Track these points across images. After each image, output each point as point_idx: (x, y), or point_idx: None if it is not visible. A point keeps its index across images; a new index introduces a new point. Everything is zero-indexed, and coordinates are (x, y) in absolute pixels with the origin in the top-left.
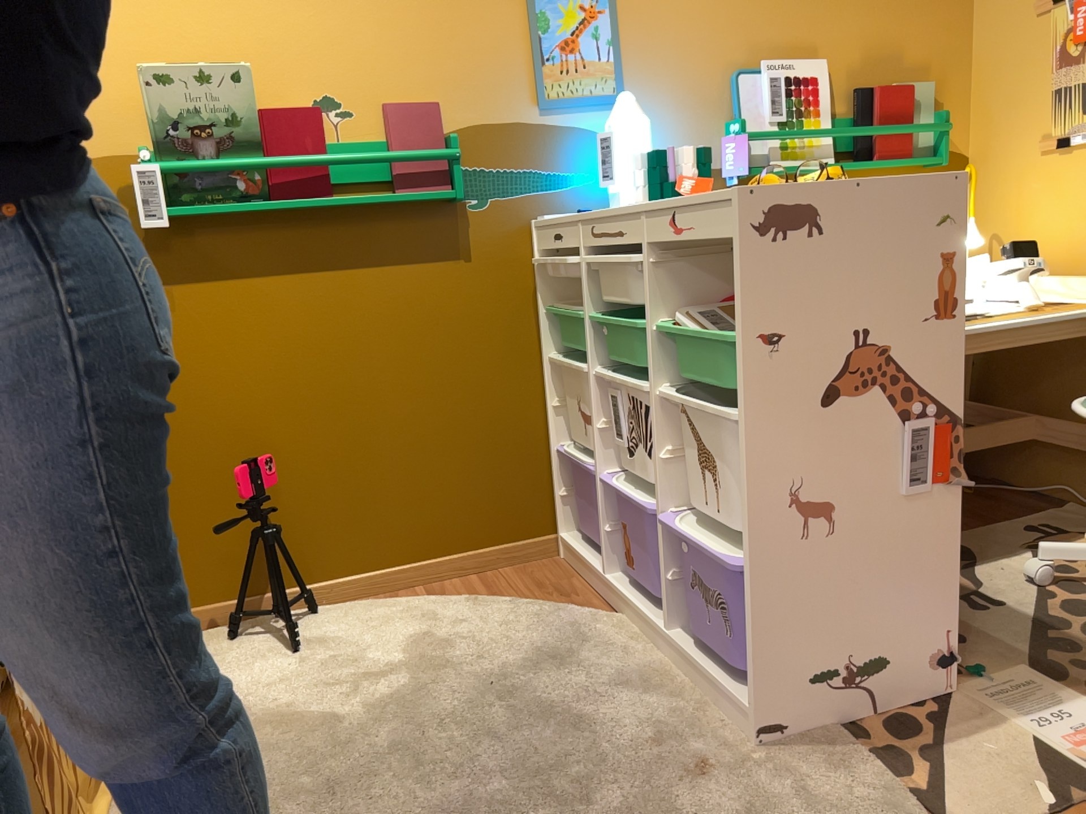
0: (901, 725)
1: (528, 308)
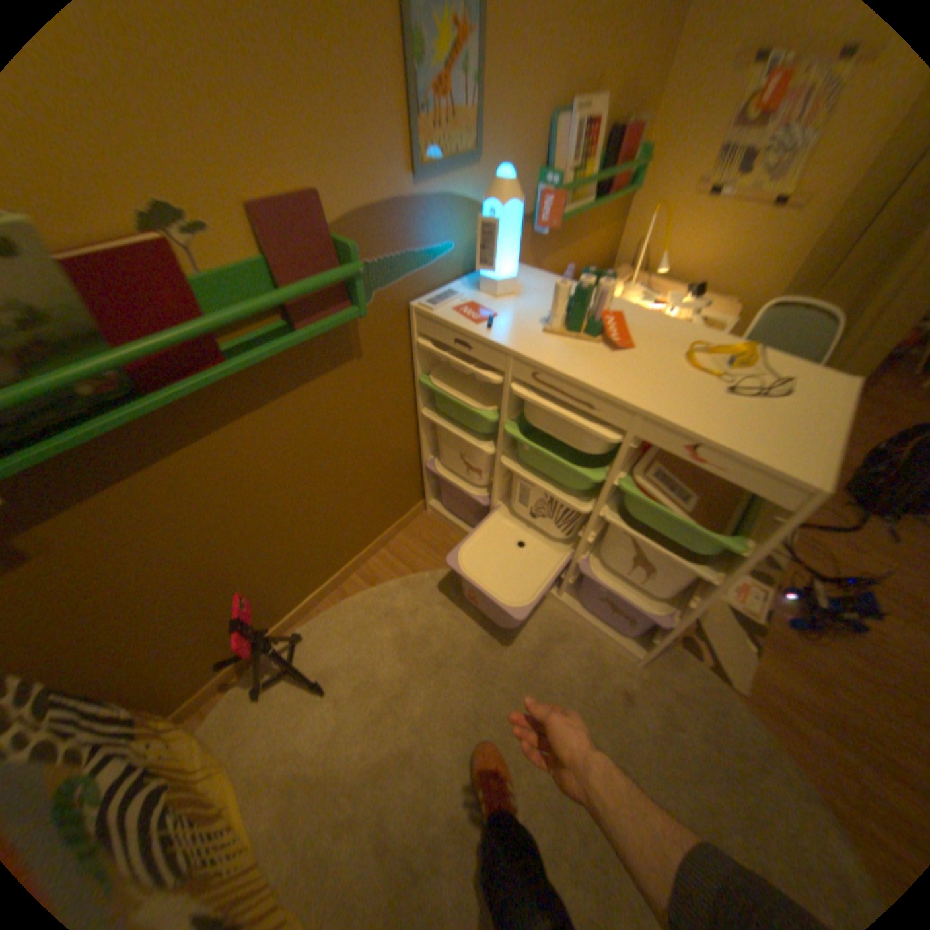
0: None
1: (407, 378)
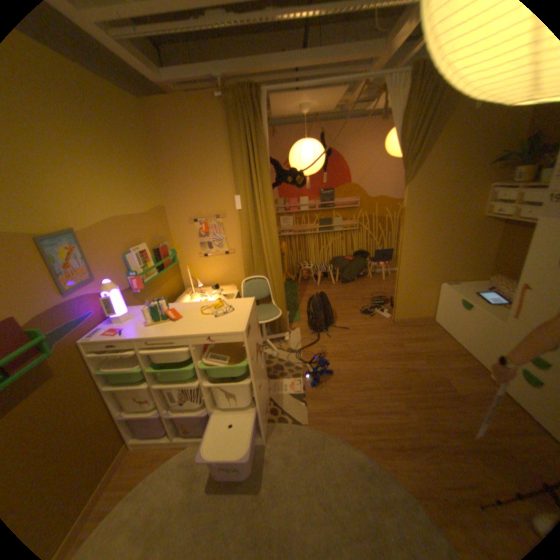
0: (272, 411)
1: (86, 377)
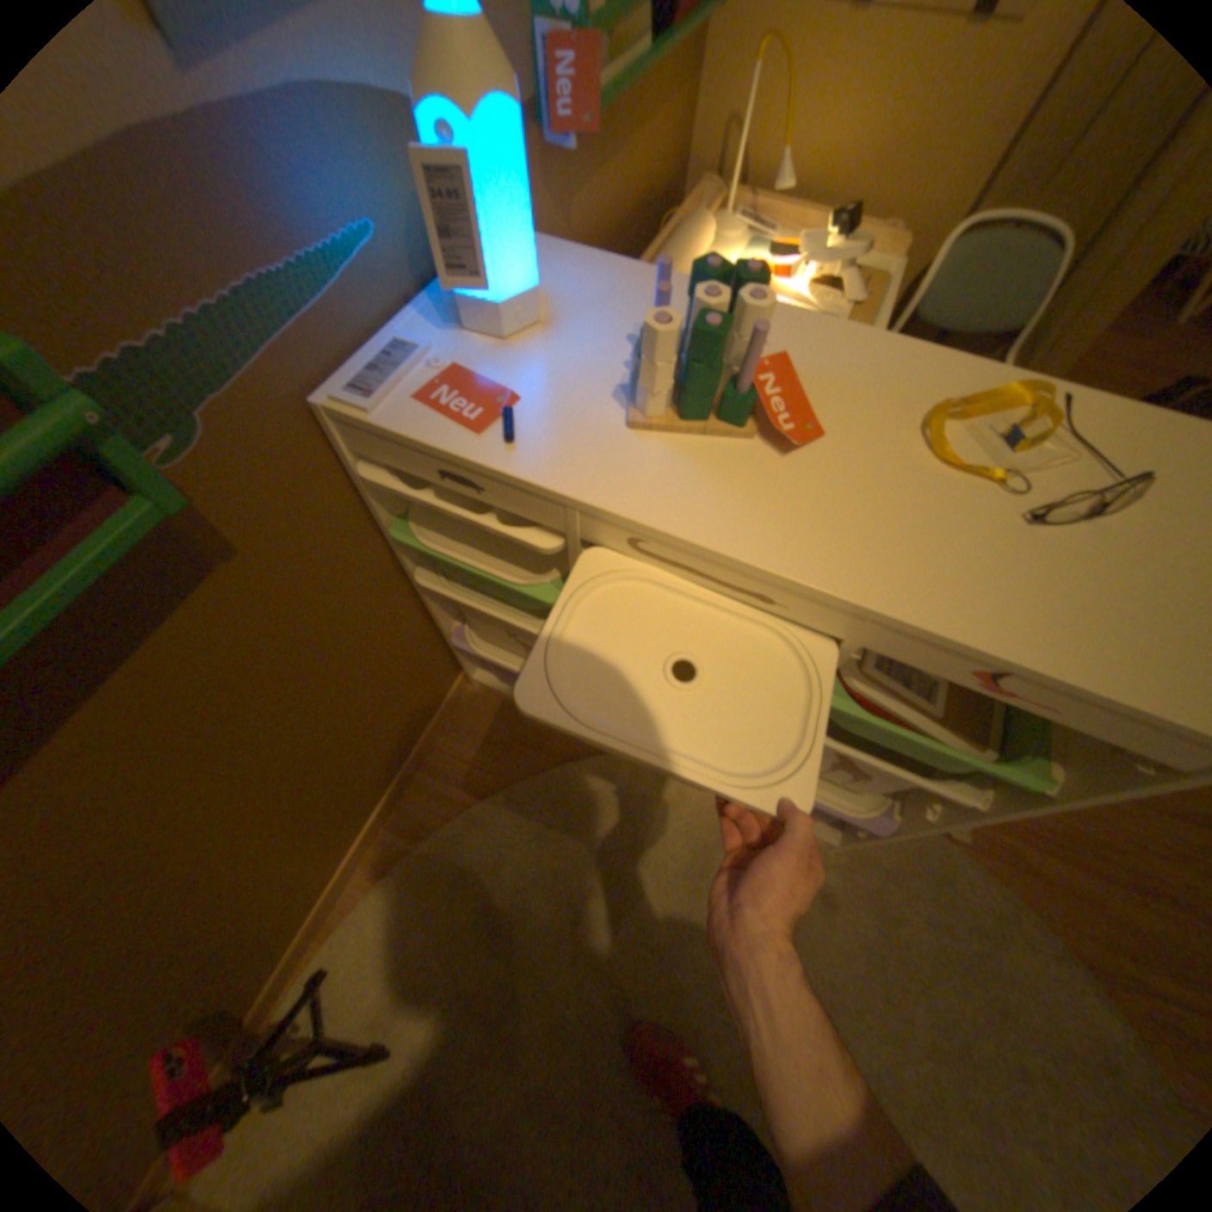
0: None
1: (362, 532)
